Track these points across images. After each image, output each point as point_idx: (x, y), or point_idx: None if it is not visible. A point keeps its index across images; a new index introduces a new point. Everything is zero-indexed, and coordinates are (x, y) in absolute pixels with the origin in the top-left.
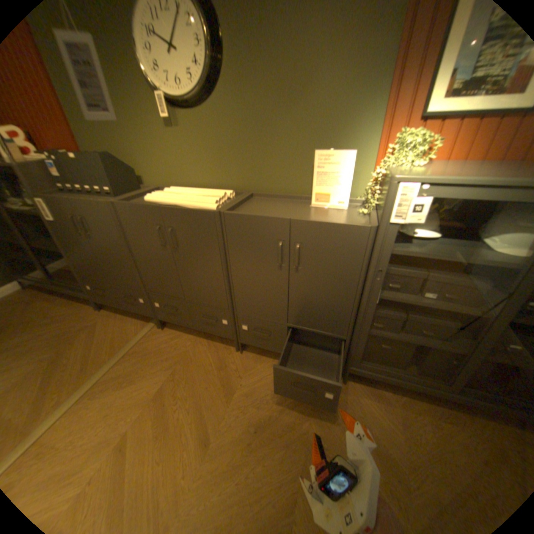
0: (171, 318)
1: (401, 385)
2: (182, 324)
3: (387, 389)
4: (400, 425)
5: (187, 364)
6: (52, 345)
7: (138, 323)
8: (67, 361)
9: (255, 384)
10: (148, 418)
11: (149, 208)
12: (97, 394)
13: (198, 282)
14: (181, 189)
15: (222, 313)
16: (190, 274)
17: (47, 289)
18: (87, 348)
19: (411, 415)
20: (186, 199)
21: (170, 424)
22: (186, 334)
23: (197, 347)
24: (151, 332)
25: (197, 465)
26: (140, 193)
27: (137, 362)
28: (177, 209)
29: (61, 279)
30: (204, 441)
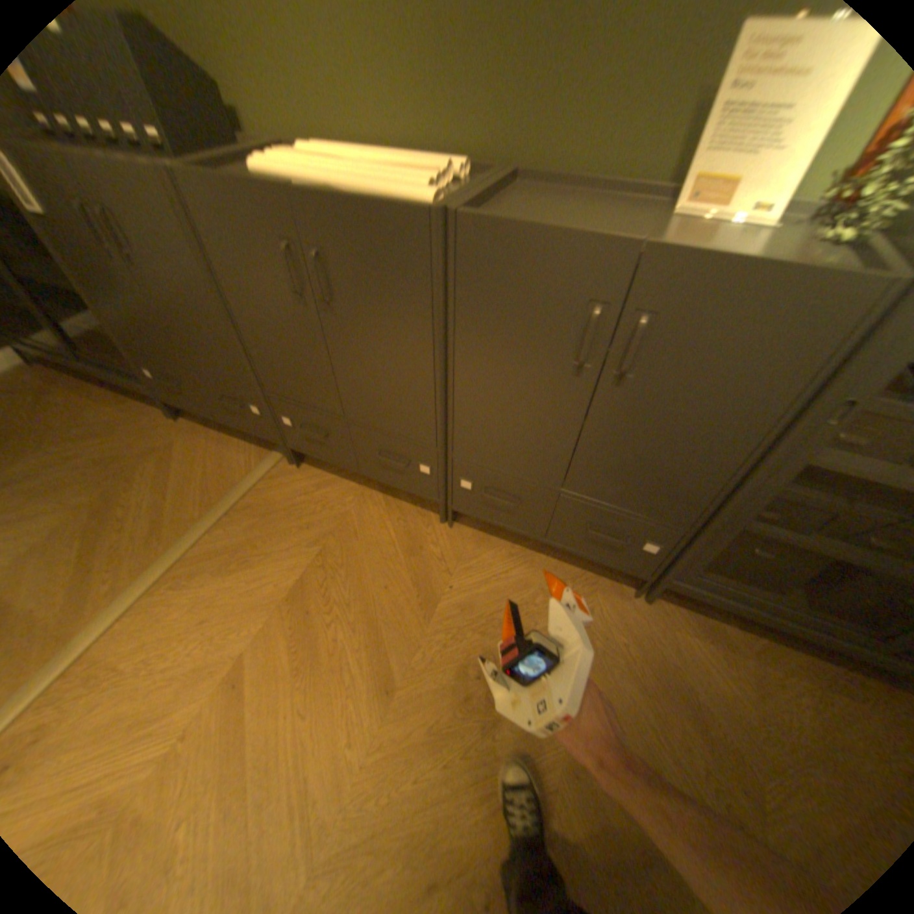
0: (316, 448)
1: (774, 624)
2: (337, 463)
3: (732, 621)
4: (752, 690)
5: (348, 537)
6: (93, 480)
7: (251, 450)
8: (124, 513)
9: (478, 587)
10: (281, 632)
11: (262, 188)
12: (185, 580)
13: (375, 384)
14: (338, 146)
15: (423, 452)
16: (359, 366)
17: (73, 368)
18: (159, 491)
19: (774, 673)
20: (353, 169)
21: (321, 648)
22: (343, 479)
23: (366, 508)
24: (276, 469)
25: (374, 726)
26: (236, 153)
27: (255, 526)
28: (333, 193)
29: (96, 350)
30: (385, 685)
